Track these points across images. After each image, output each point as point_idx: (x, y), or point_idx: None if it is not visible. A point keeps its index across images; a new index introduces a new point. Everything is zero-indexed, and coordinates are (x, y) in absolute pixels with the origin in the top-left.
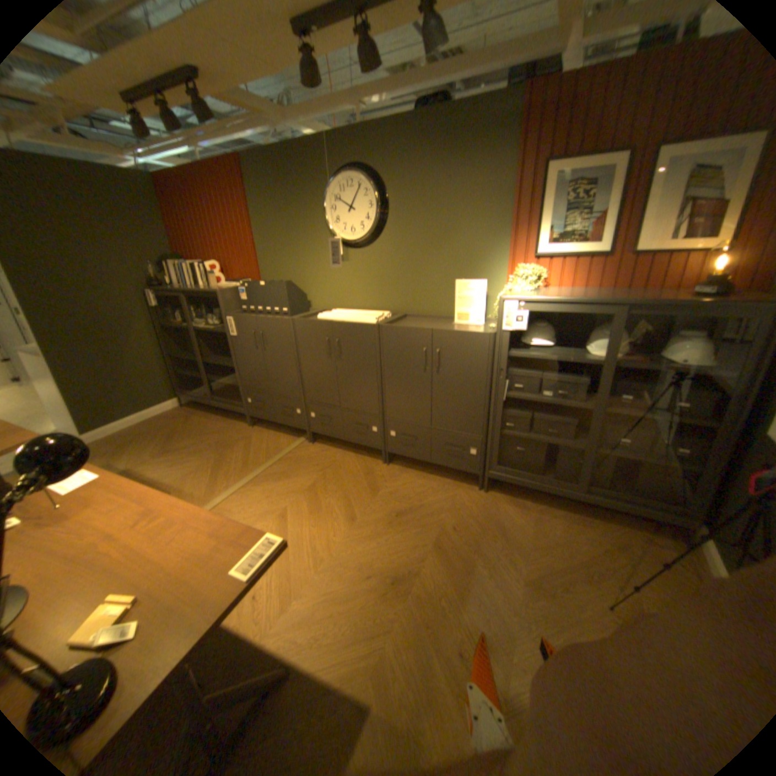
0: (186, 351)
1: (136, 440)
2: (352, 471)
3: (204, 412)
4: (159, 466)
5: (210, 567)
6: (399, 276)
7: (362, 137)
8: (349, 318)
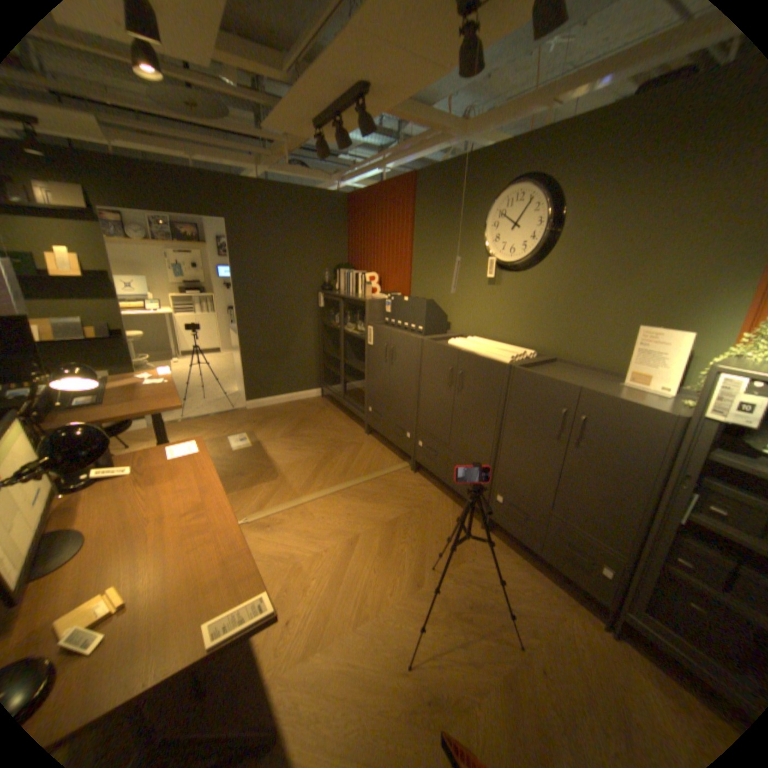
0: (336, 349)
1: (278, 416)
2: (440, 521)
3: (335, 407)
4: (282, 445)
5: (196, 603)
6: (556, 310)
7: (547, 142)
8: (479, 350)
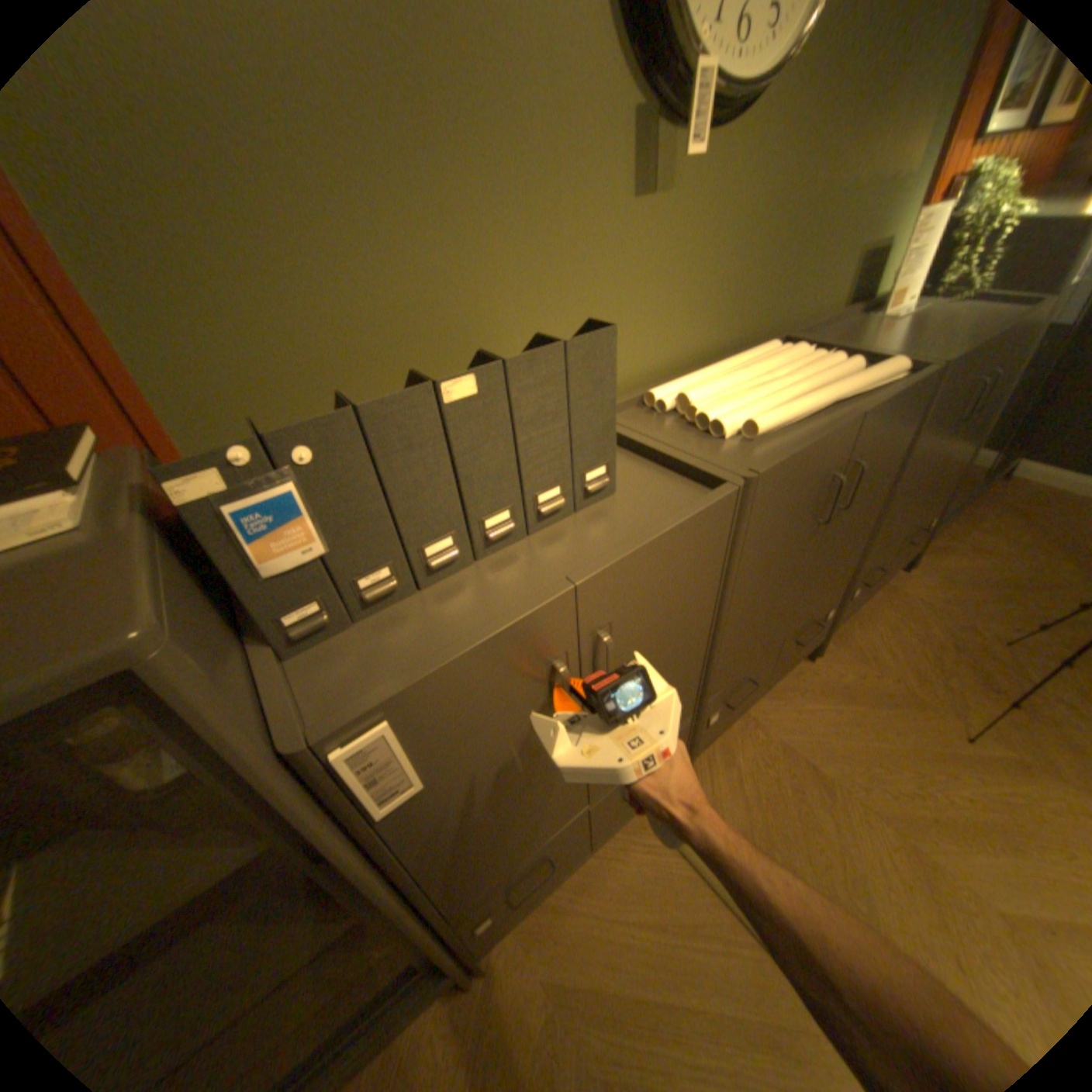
0: None
1: None
2: (833, 728)
3: None
4: None
5: None
6: (782, 227)
7: None
8: (843, 386)
